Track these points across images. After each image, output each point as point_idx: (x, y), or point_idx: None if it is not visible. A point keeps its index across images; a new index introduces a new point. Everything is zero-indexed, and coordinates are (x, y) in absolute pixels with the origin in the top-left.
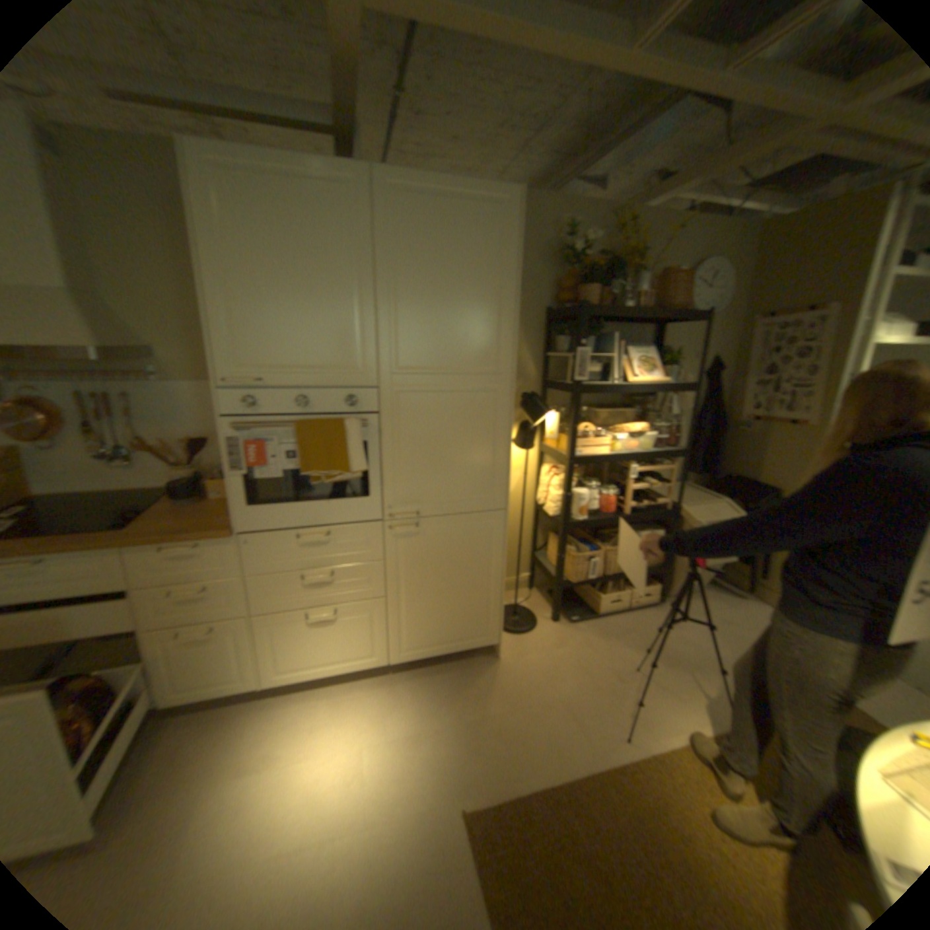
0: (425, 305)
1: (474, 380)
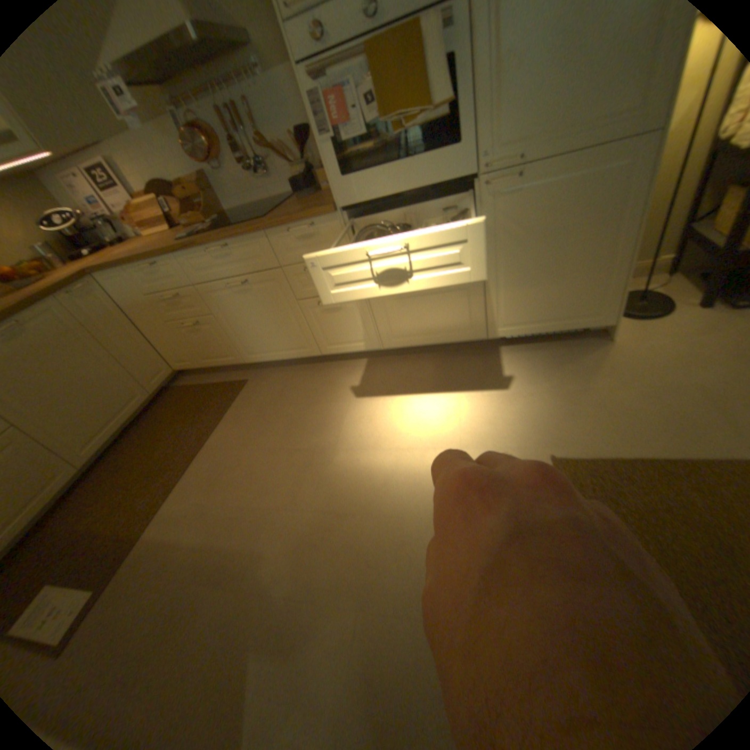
0: None
1: None
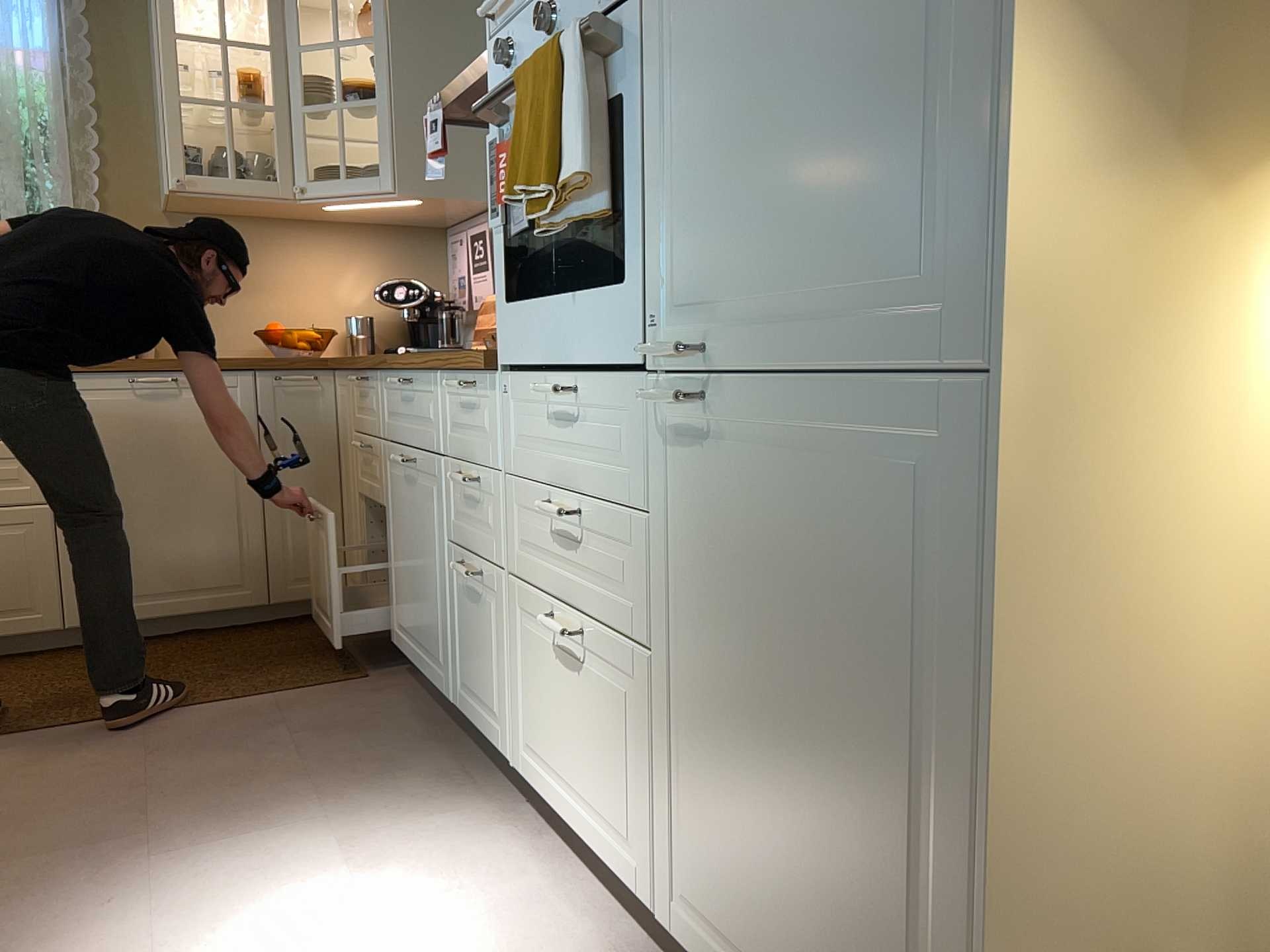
0: None
1: None
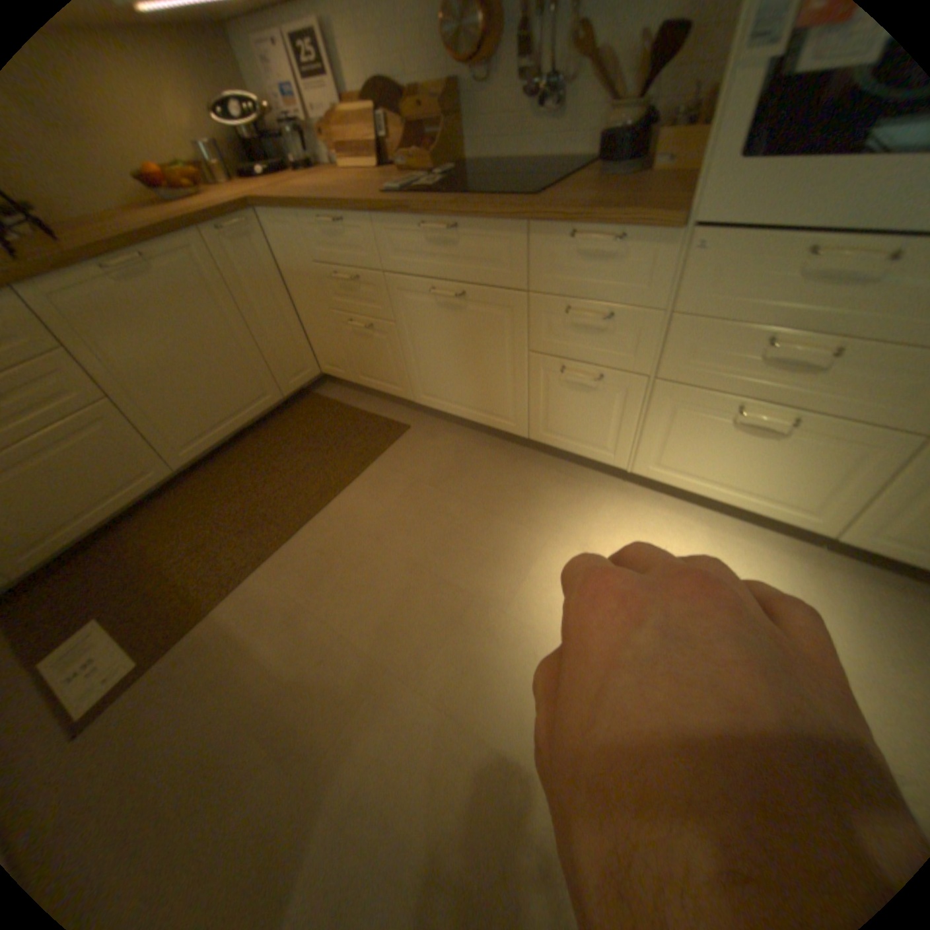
0: None
1: None
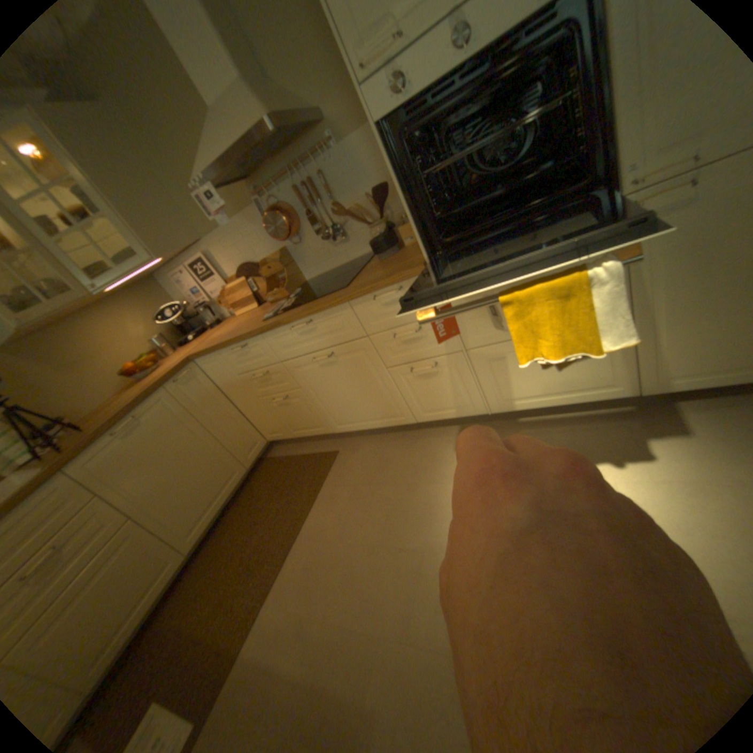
0: None
1: None
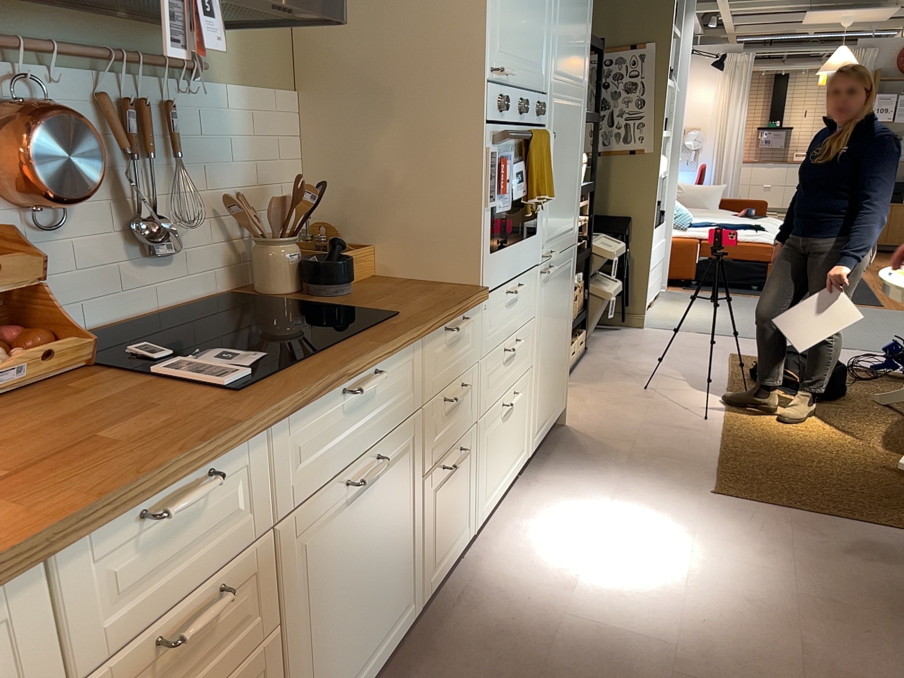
0: (569, 2)
1: (577, 93)
